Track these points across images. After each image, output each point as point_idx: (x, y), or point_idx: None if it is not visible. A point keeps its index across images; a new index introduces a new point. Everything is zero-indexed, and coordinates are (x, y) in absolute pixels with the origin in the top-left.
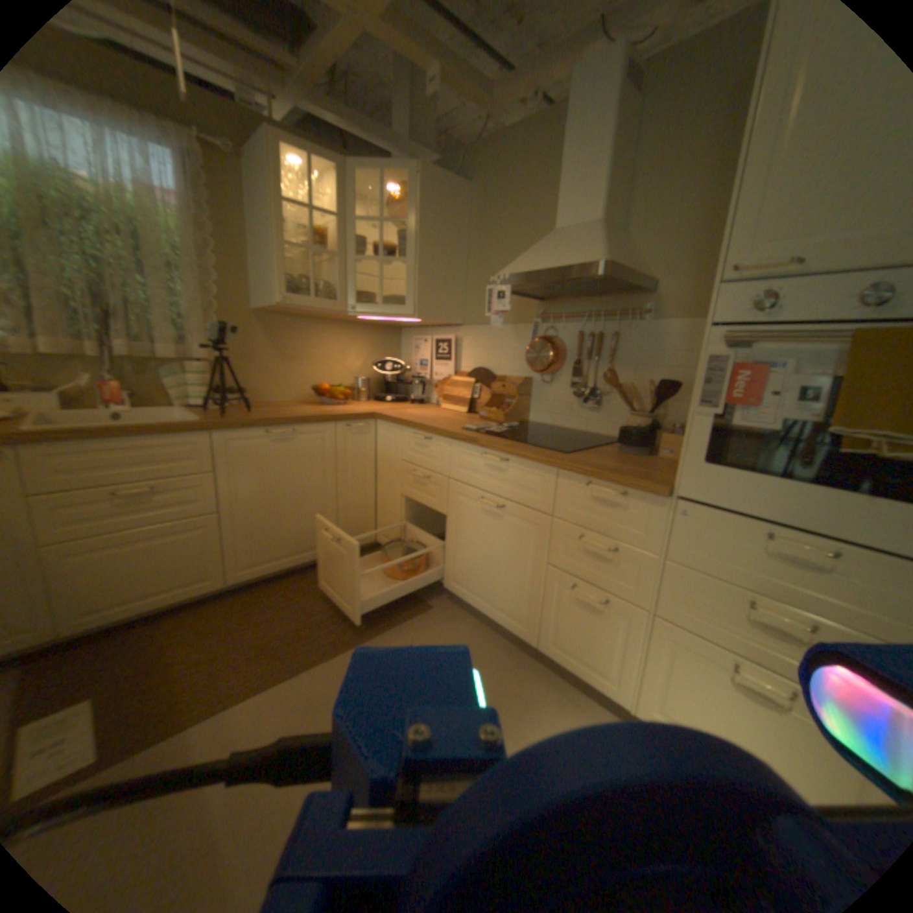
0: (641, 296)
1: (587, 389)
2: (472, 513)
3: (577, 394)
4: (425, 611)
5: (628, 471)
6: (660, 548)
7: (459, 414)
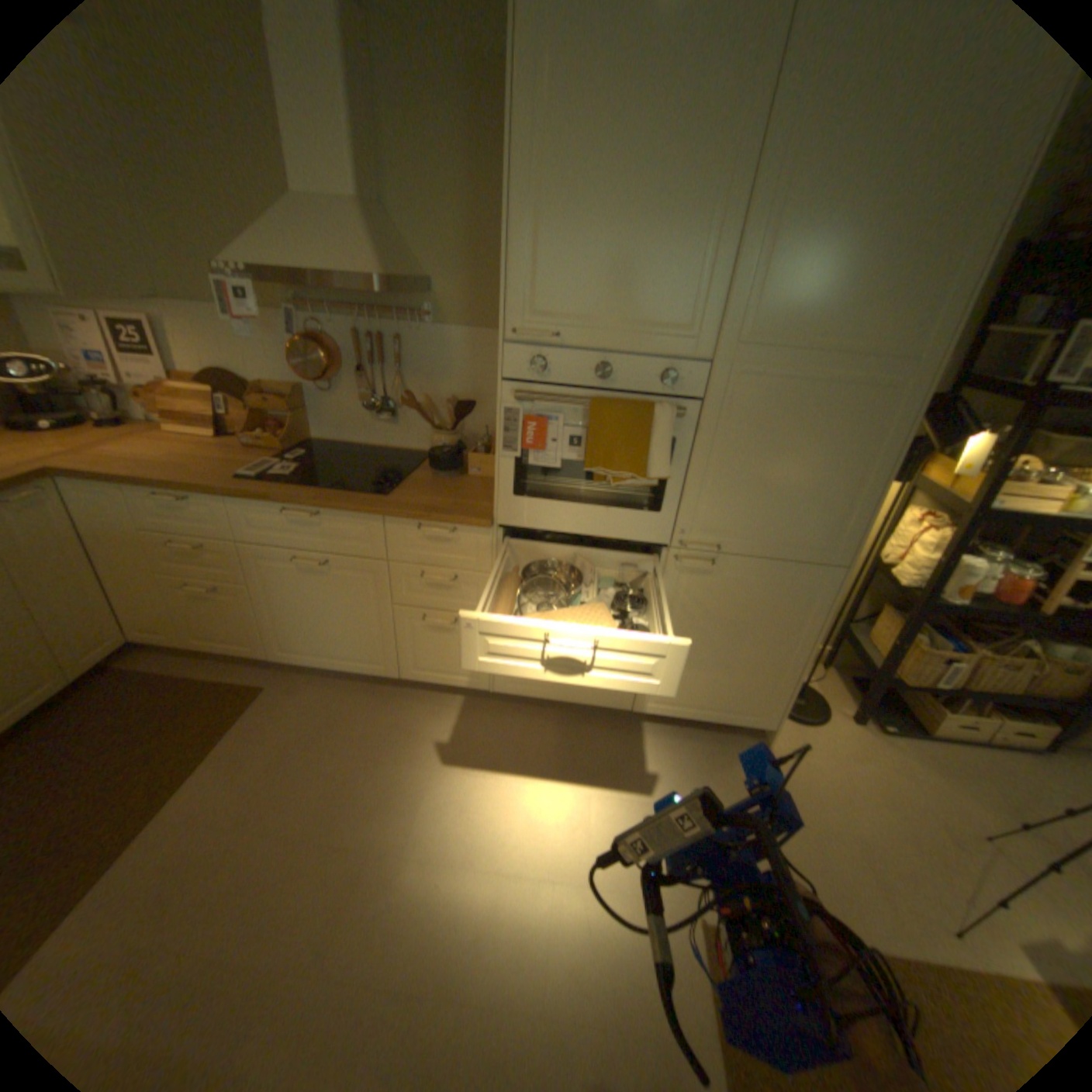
0: (416, 297)
1: (376, 397)
2: (287, 577)
3: (367, 406)
4: (257, 695)
5: (452, 507)
6: (490, 568)
7: (205, 443)
